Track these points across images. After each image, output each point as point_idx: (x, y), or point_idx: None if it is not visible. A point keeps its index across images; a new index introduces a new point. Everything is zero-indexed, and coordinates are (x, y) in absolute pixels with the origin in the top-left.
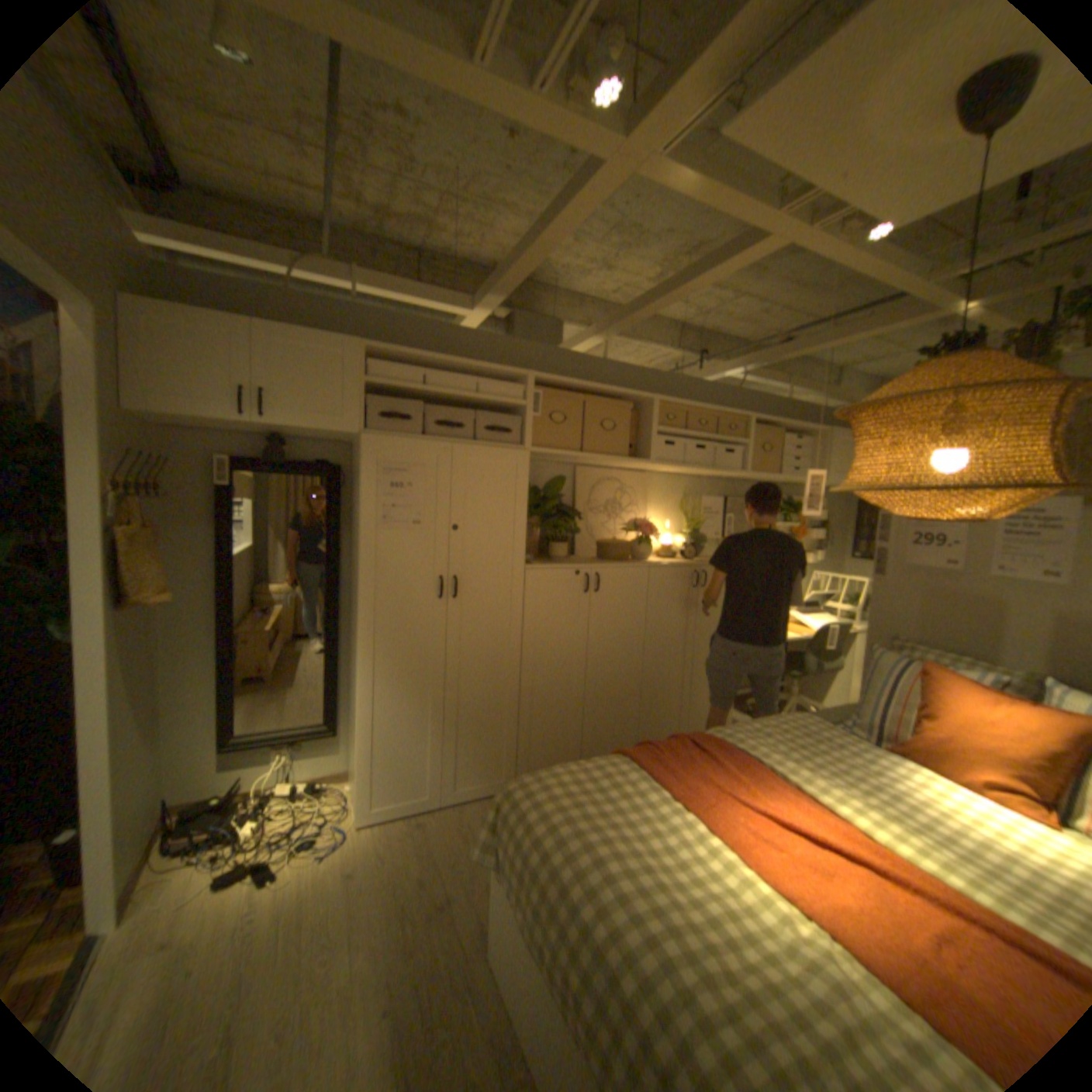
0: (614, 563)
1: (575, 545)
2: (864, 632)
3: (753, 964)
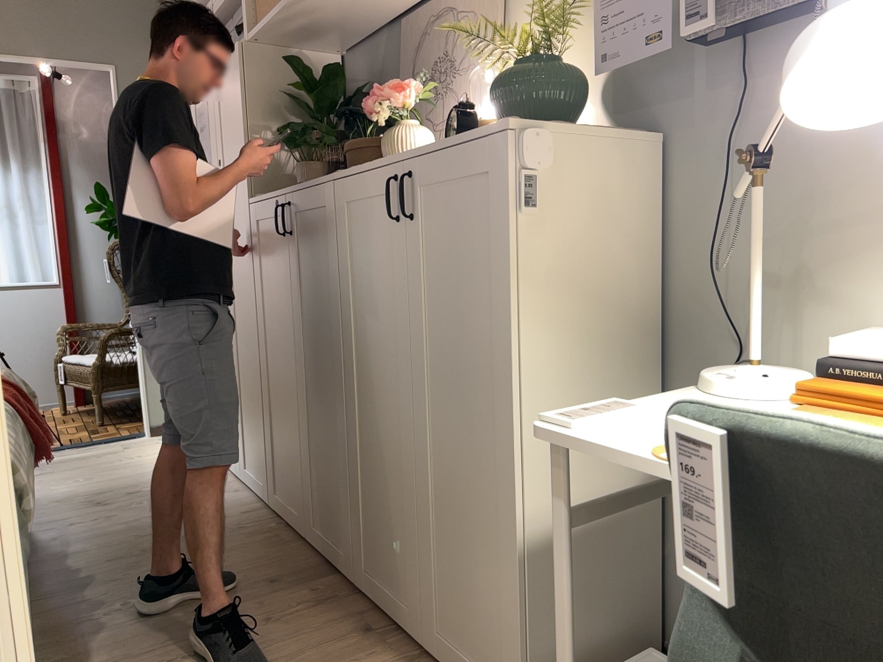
0: (312, 181)
1: None
2: None
3: None
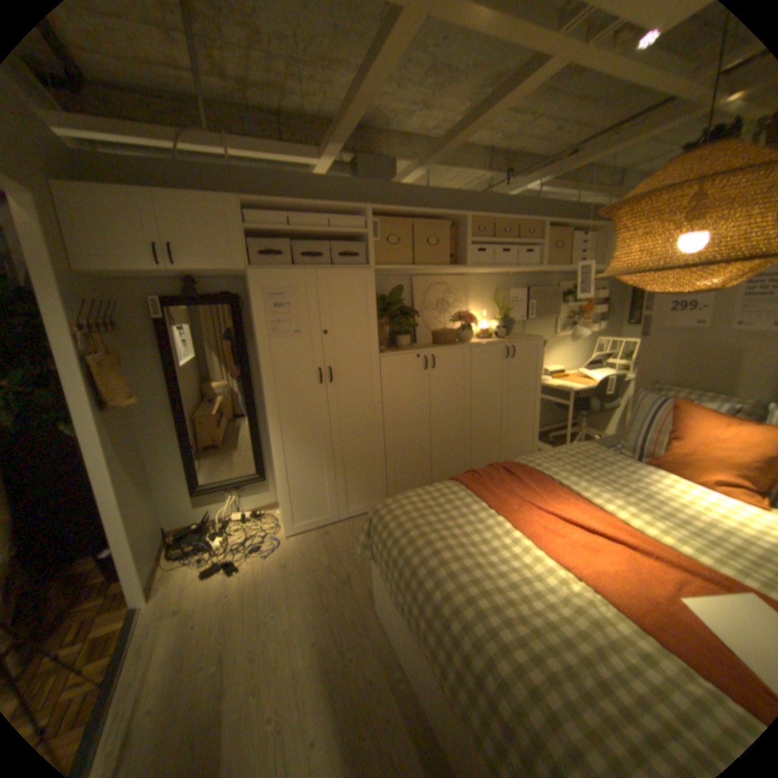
0: (445, 346)
1: (416, 335)
2: (636, 379)
3: (539, 610)
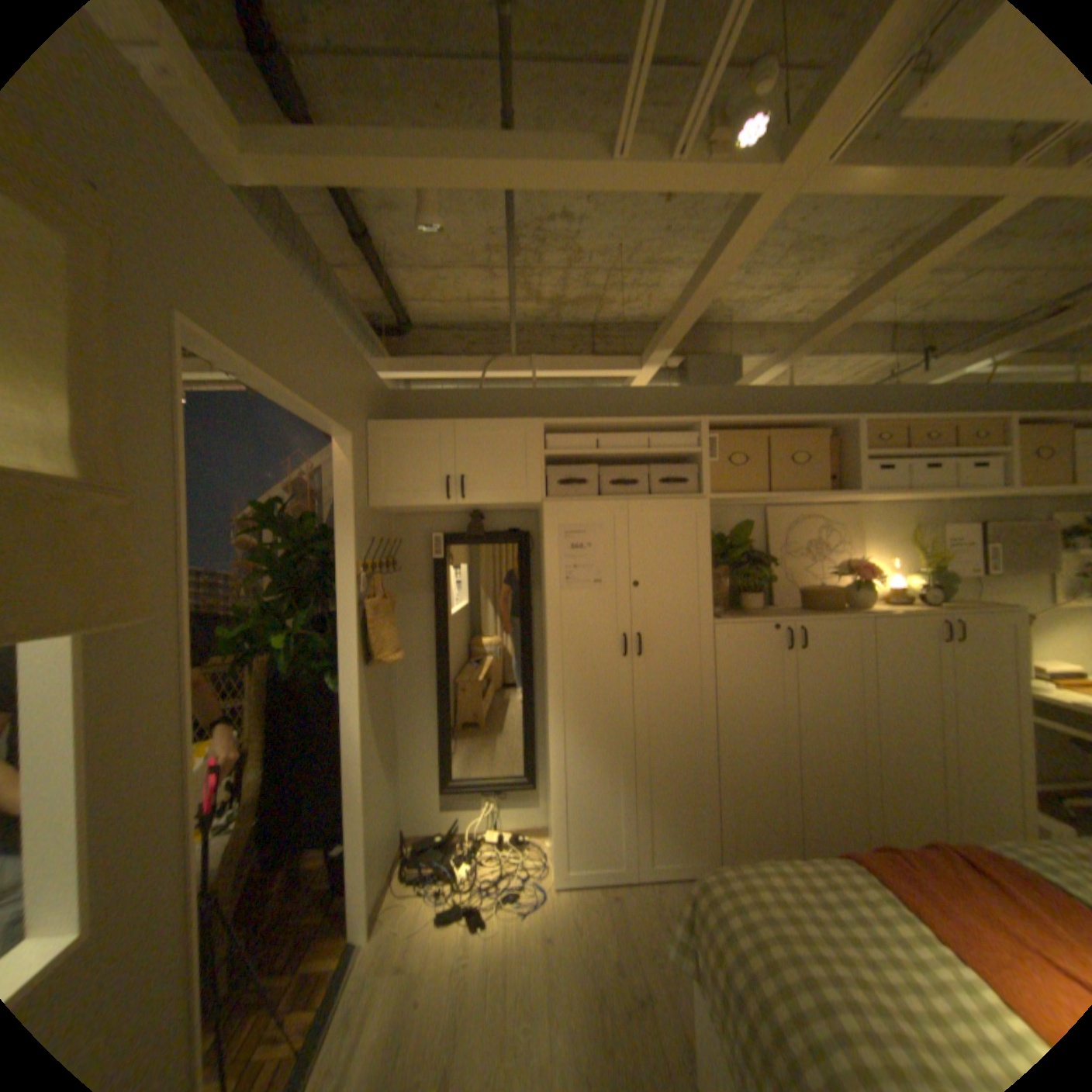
0: (824, 615)
1: (773, 594)
2: None
3: None
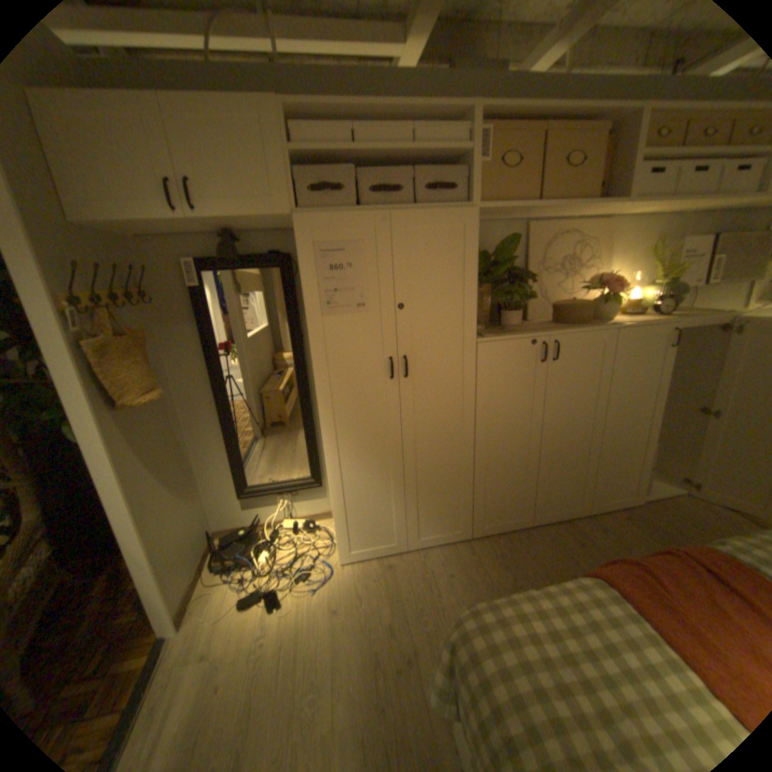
0: (576, 327)
1: (528, 309)
2: None
3: None
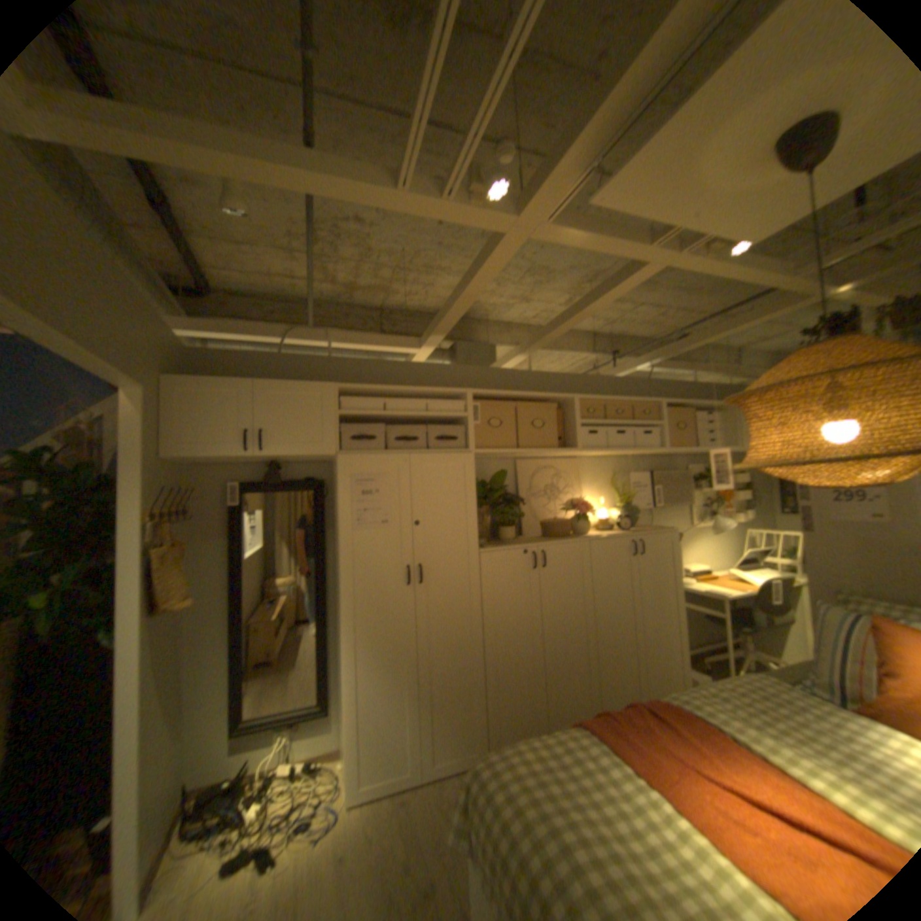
0: (557, 540)
1: (522, 526)
2: (809, 584)
3: None
